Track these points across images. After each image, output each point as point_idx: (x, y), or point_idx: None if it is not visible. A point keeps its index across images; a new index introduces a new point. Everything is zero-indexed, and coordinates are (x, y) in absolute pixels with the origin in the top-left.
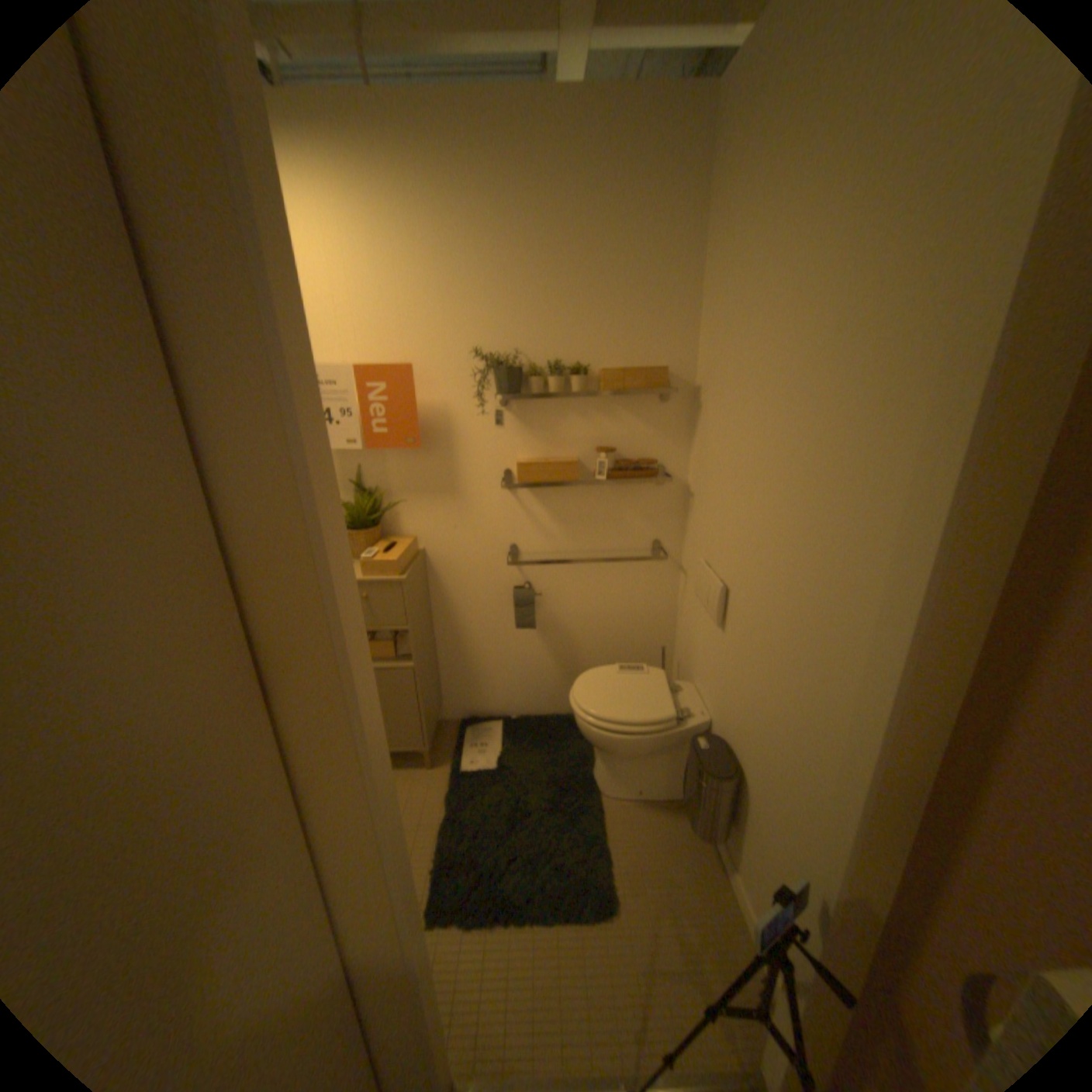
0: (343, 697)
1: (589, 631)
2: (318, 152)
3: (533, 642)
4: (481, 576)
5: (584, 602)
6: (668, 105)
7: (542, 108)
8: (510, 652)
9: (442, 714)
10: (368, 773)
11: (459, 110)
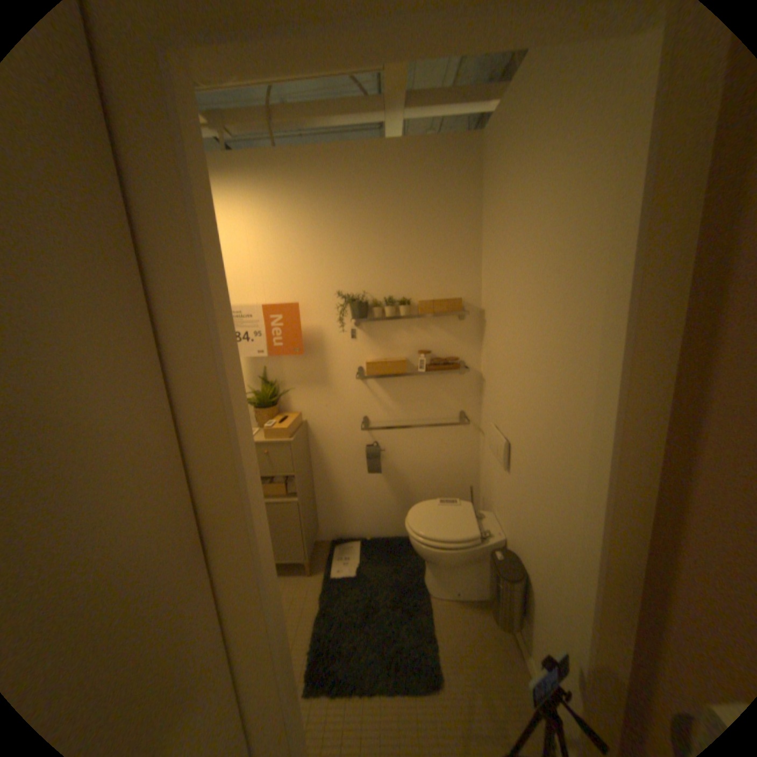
0: (242, 512)
1: (419, 475)
2: (244, 183)
3: (380, 484)
4: (344, 438)
5: (414, 455)
6: (453, 145)
7: (376, 152)
8: (364, 491)
9: (318, 537)
10: (258, 565)
11: (326, 156)
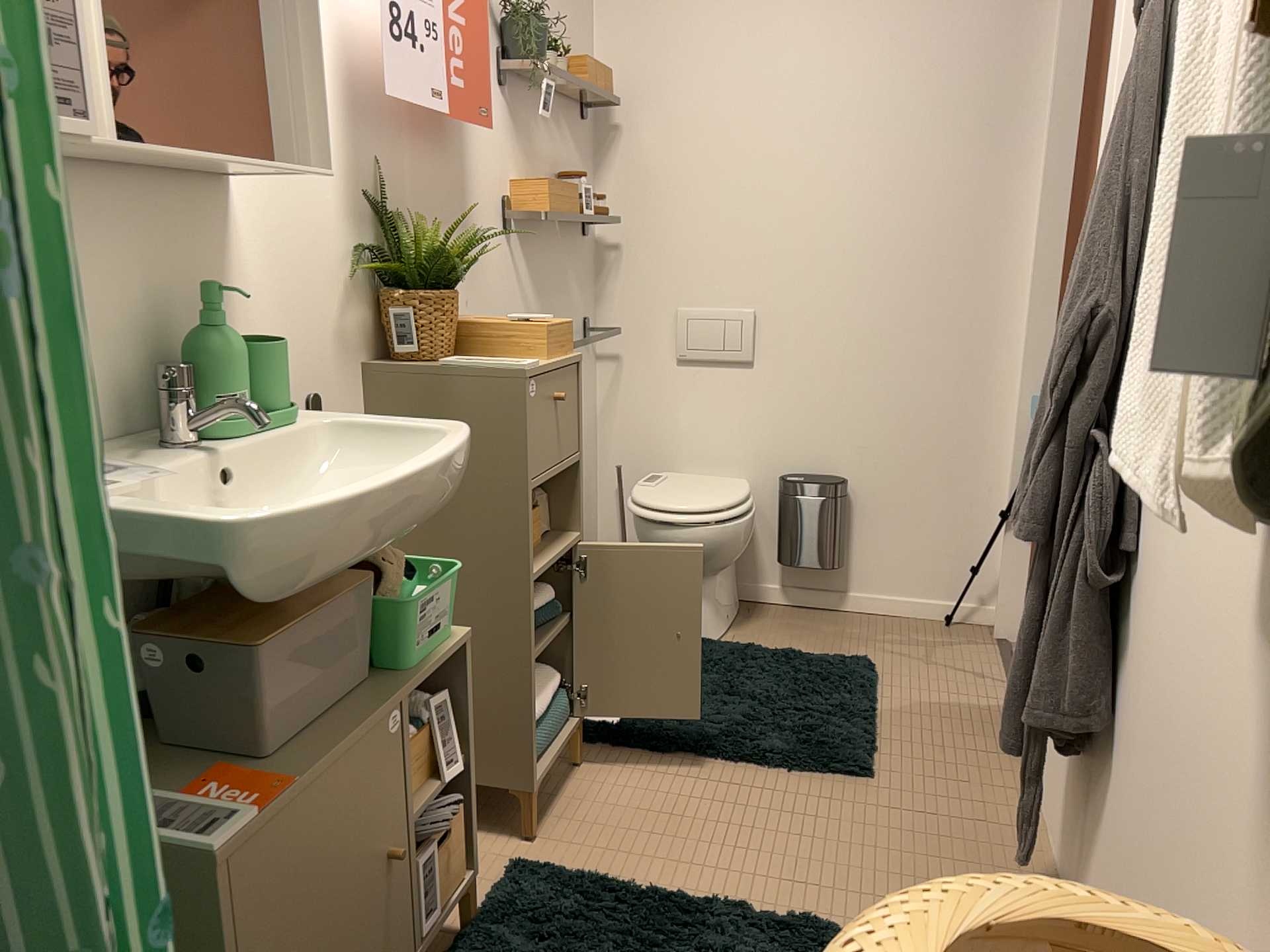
0: None
1: None
2: None
3: None
4: None
5: None
6: None
7: None
8: None
9: None
10: None
11: None
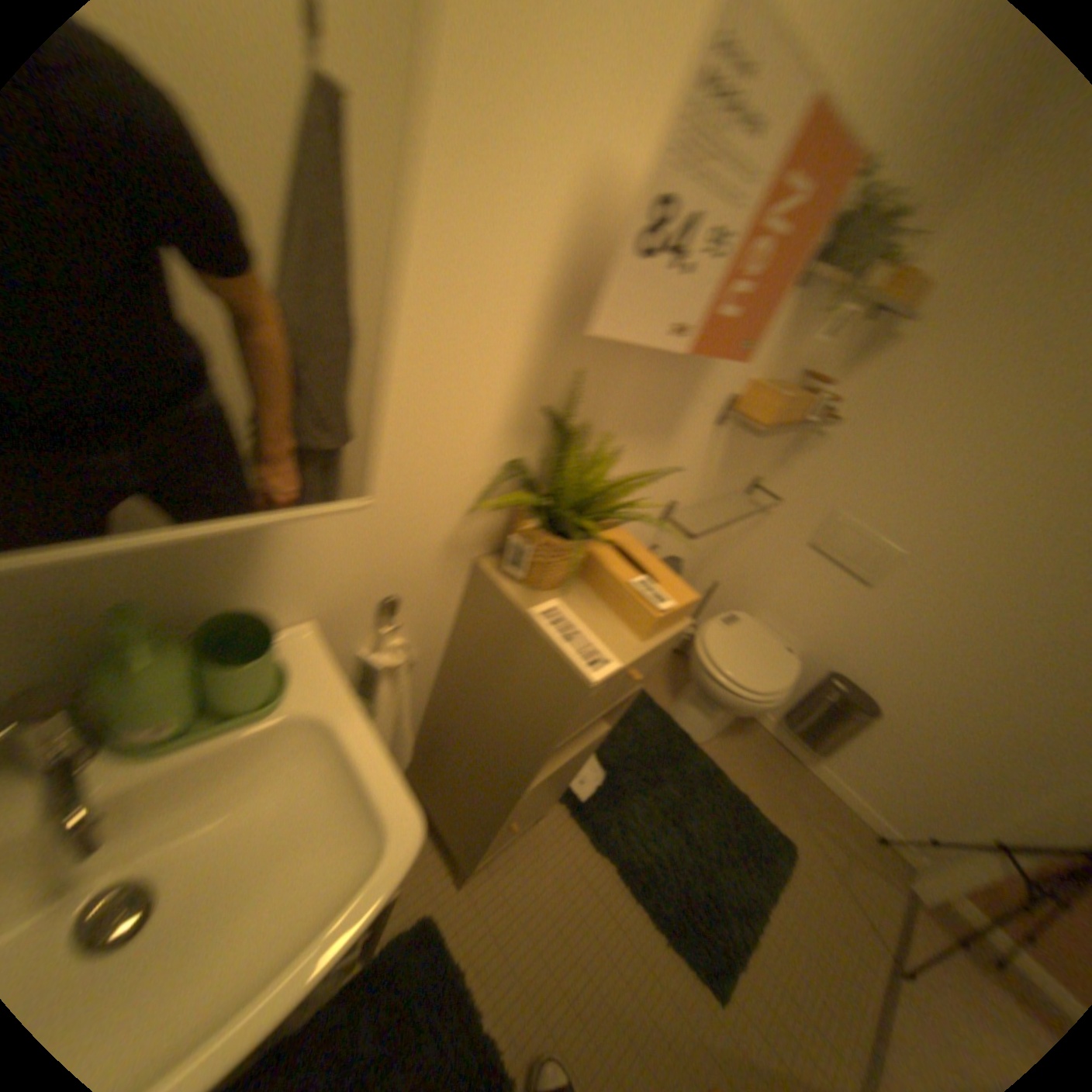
0: None
1: None
2: None
3: None
4: None
5: (680, 553)
6: None
7: None
8: None
9: None
10: None
11: None
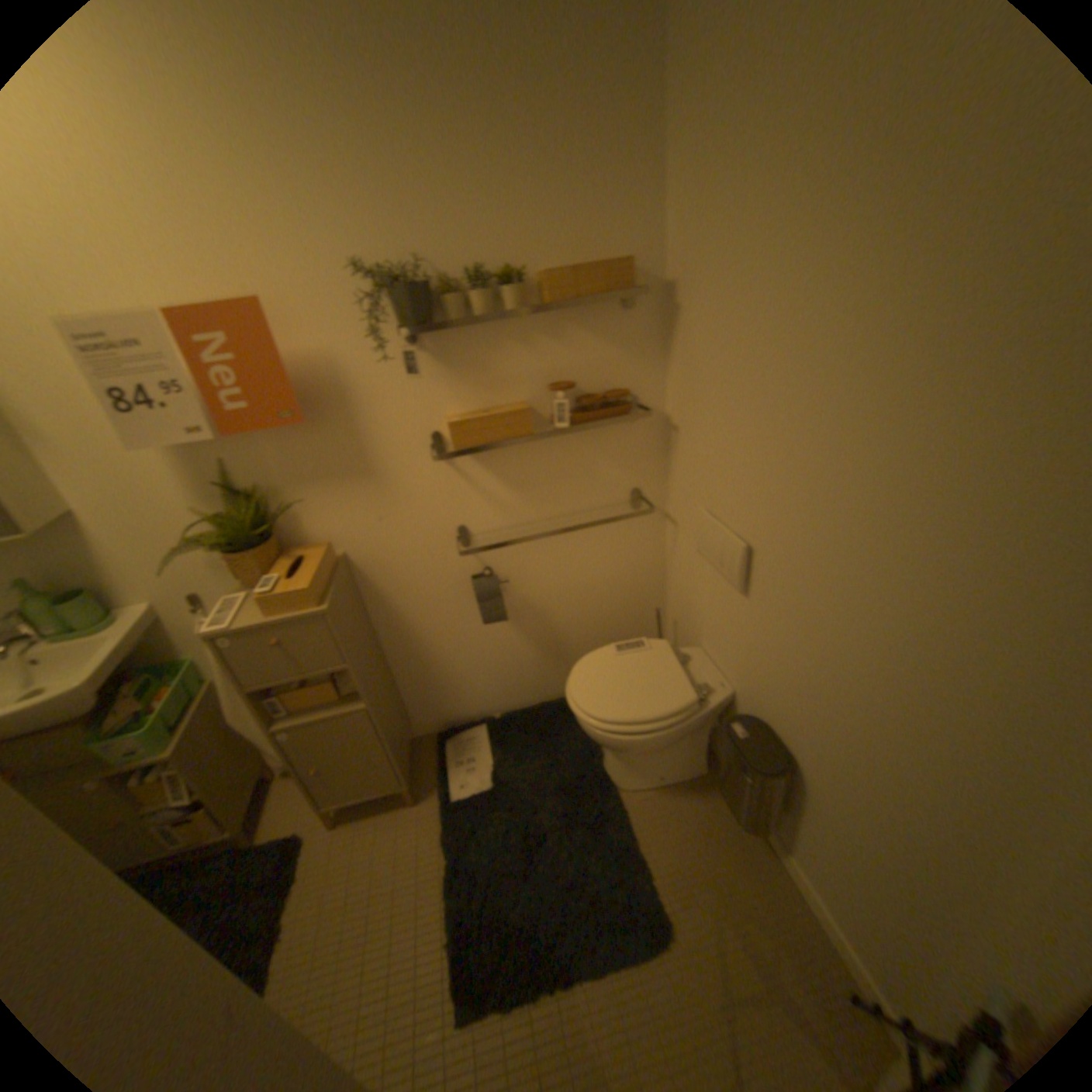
0: None
1: (570, 606)
2: None
3: (505, 632)
4: (427, 571)
5: (559, 576)
6: None
7: None
8: (480, 649)
9: (413, 732)
10: None
11: None
